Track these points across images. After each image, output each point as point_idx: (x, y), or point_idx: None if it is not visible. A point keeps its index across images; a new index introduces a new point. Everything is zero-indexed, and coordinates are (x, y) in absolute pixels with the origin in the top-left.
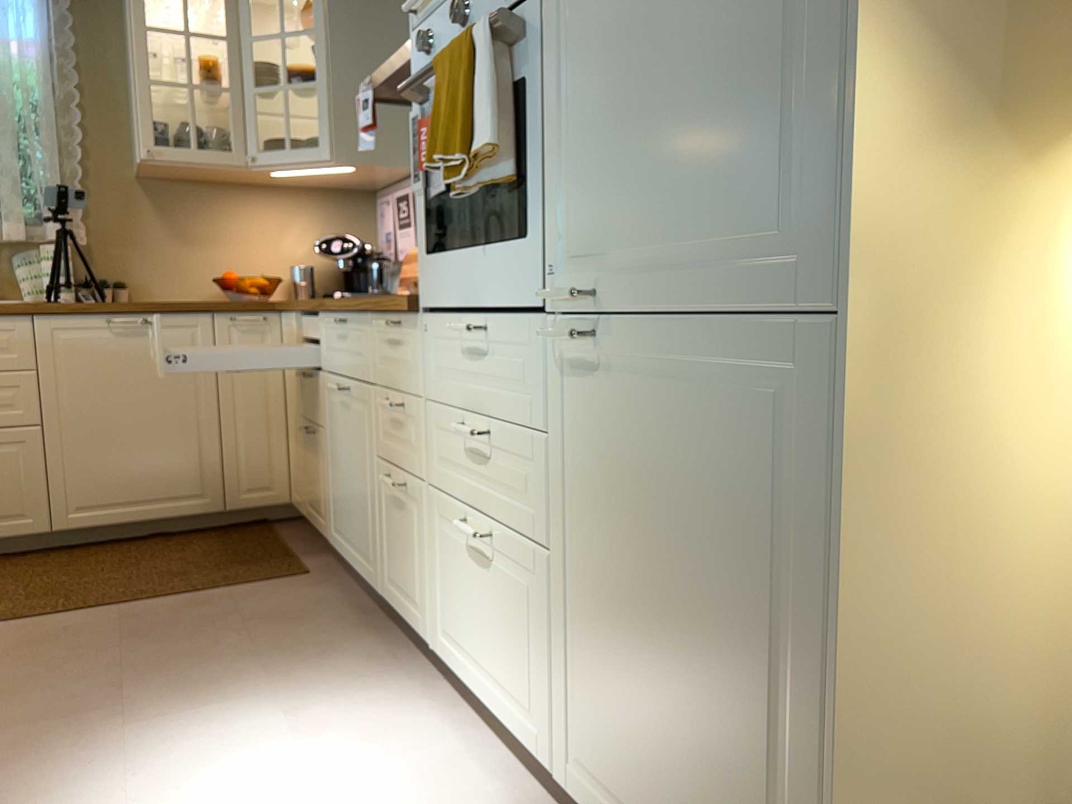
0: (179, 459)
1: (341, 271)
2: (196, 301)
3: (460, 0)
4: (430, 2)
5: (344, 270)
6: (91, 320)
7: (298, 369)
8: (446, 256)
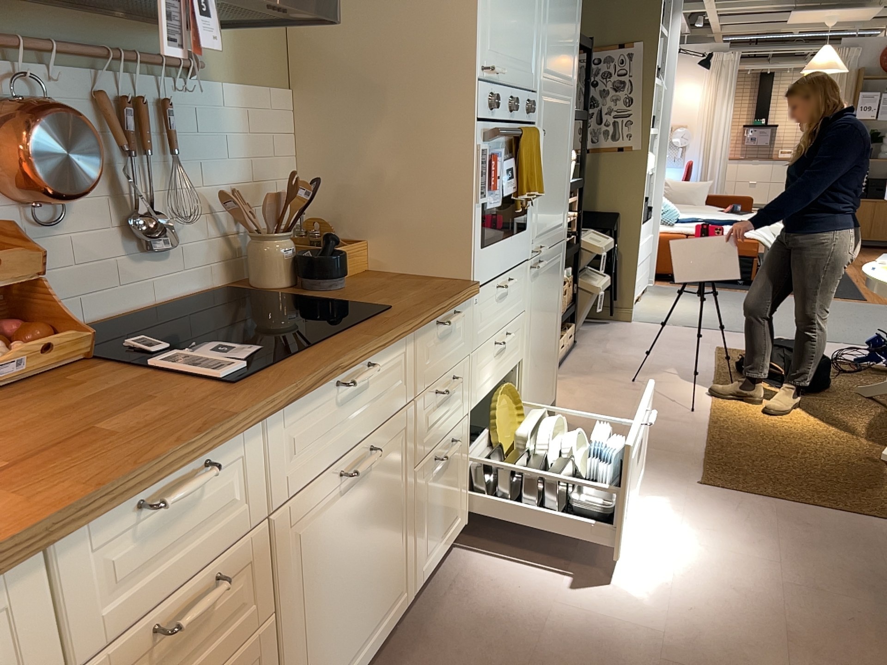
0: None
1: None
2: None
3: (507, 94)
4: (491, 75)
5: None
6: None
7: None
8: (491, 246)
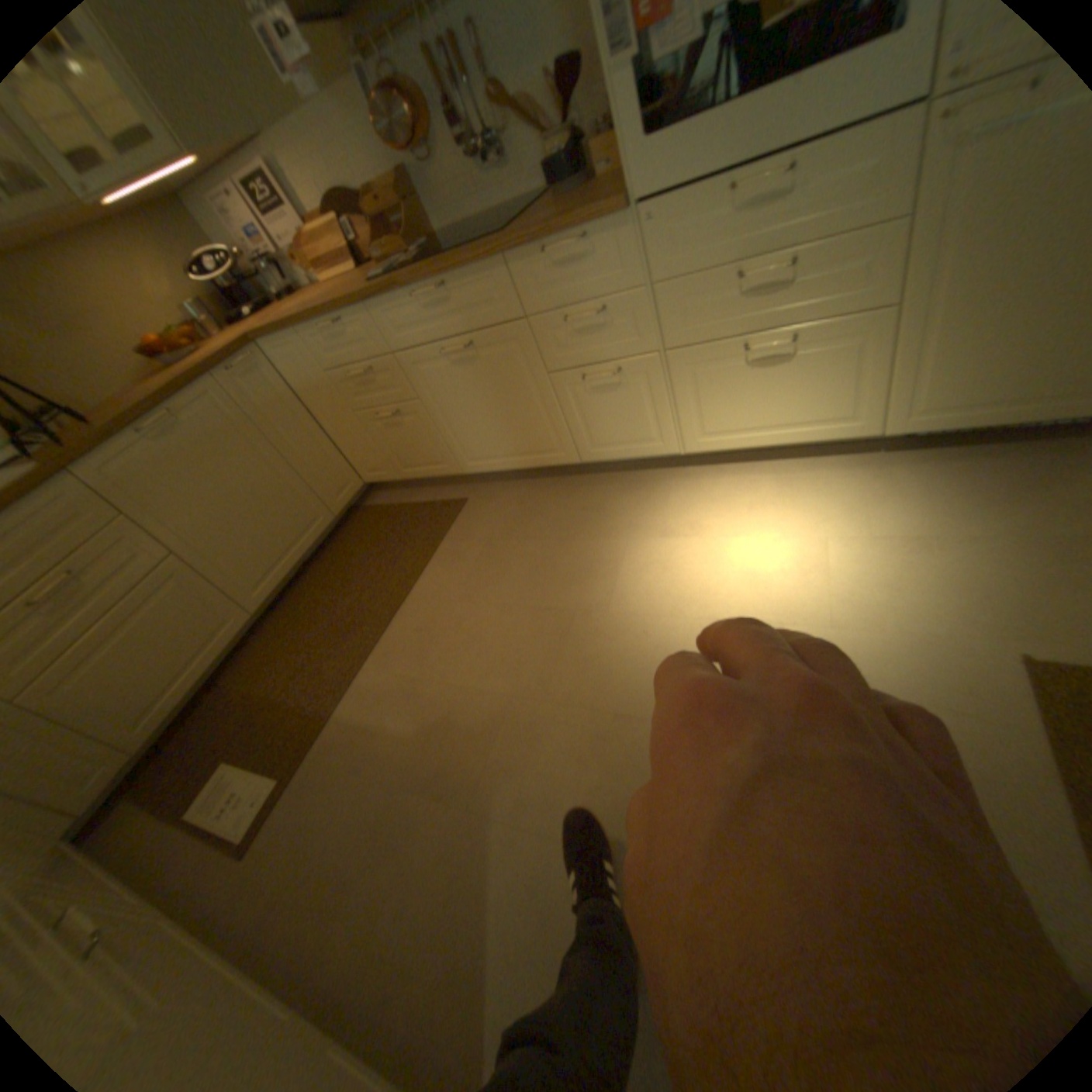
0: (284, 504)
1: (212, 292)
2: (125, 384)
3: None
4: None
5: (222, 287)
6: (121, 437)
7: (331, 374)
8: (690, 120)
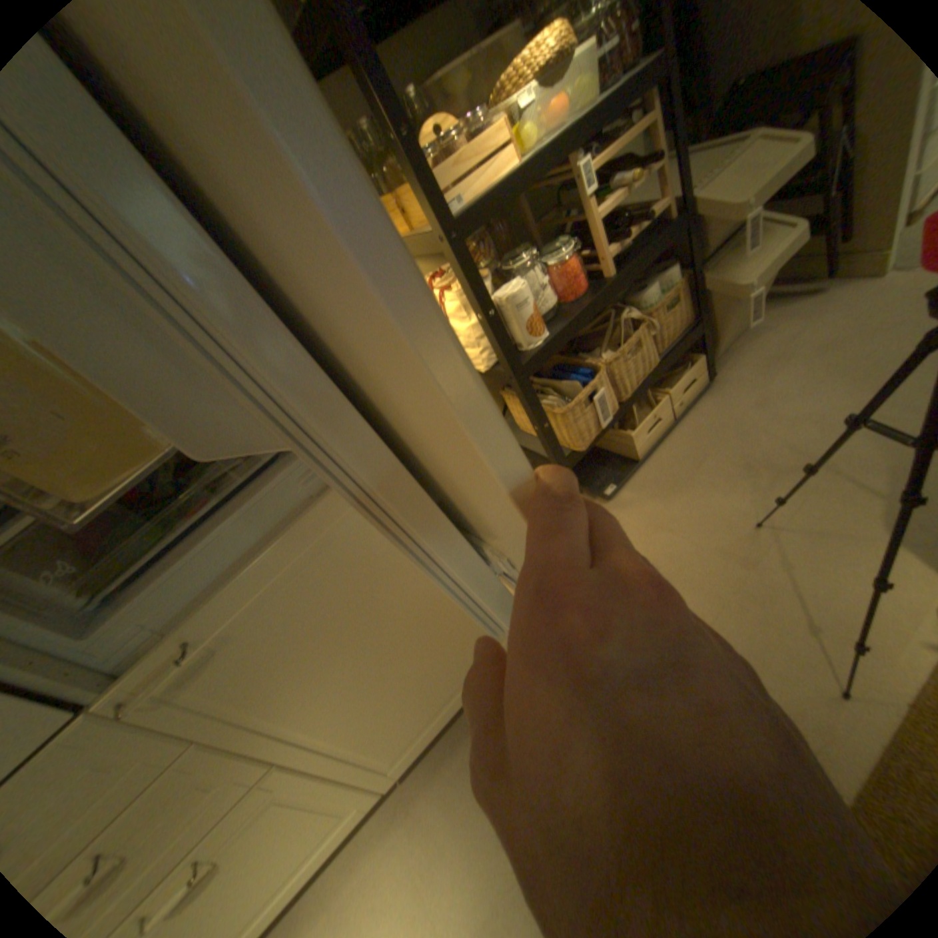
0: None
1: None
2: None
3: None
4: None
5: None
6: None
7: None
8: None
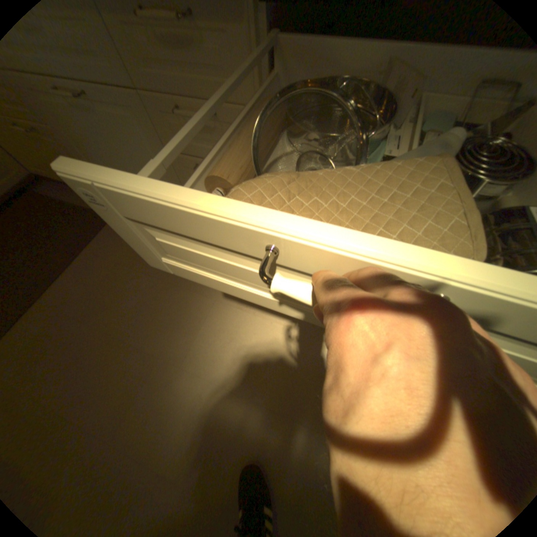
0: None
1: None
2: None
3: None
4: None
5: None
6: None
7: None
8: None
